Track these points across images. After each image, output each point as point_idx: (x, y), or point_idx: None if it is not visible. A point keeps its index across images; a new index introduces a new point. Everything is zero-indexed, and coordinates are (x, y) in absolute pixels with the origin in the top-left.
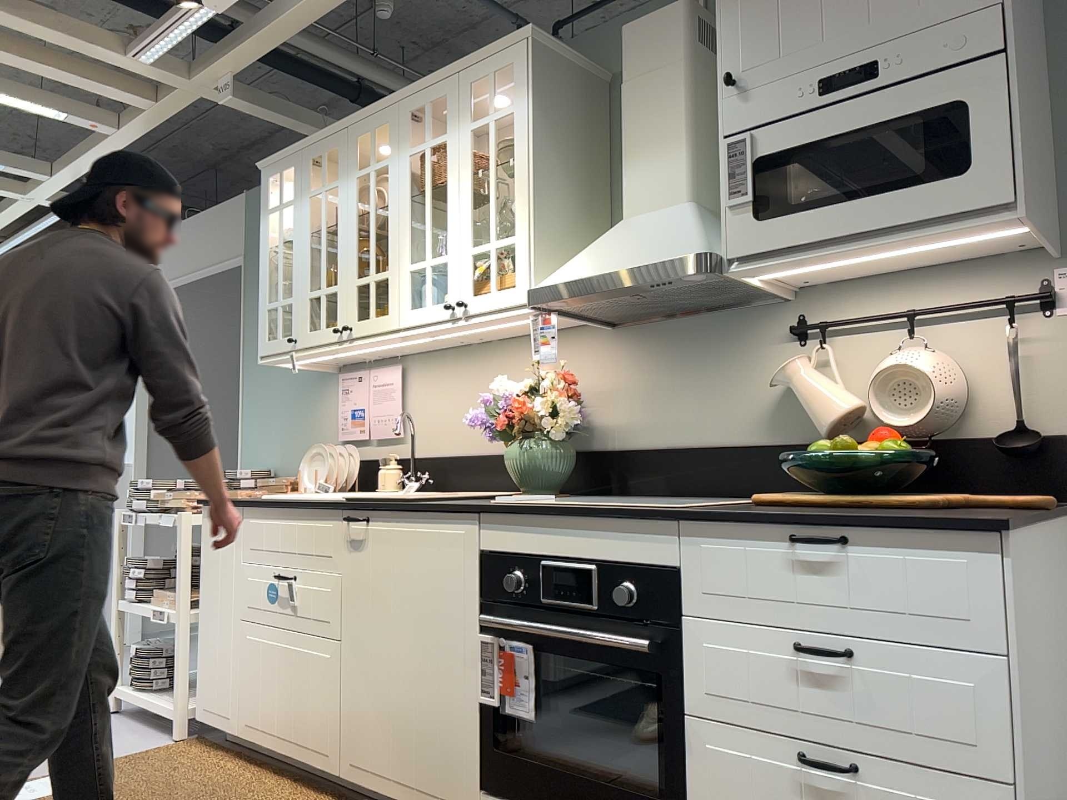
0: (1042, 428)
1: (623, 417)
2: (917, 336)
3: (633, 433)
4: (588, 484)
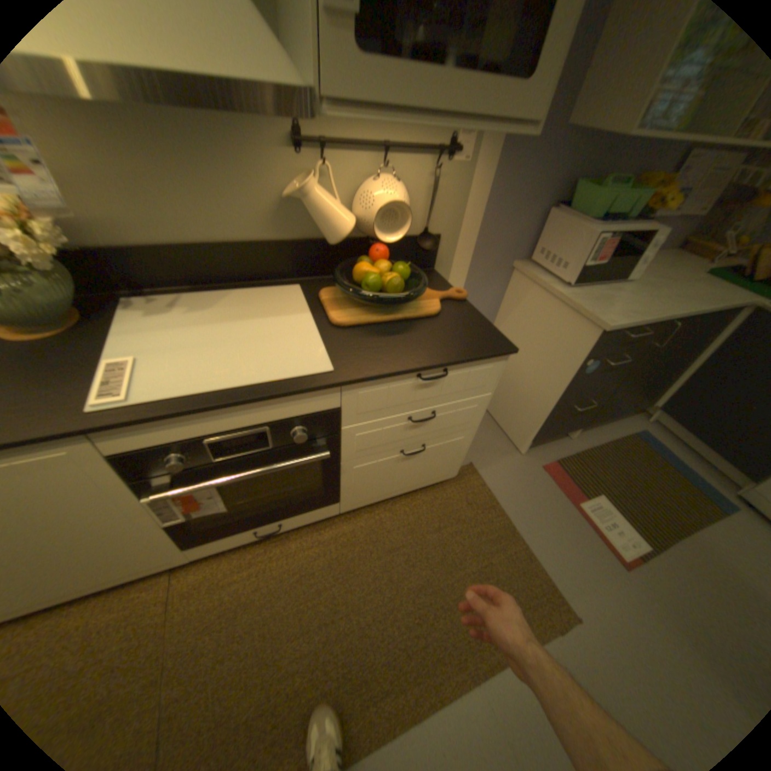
0: (432, 231)
1: (100, 212)
2: (384, 162)
3: (122, 229)
4: (80, 284)
